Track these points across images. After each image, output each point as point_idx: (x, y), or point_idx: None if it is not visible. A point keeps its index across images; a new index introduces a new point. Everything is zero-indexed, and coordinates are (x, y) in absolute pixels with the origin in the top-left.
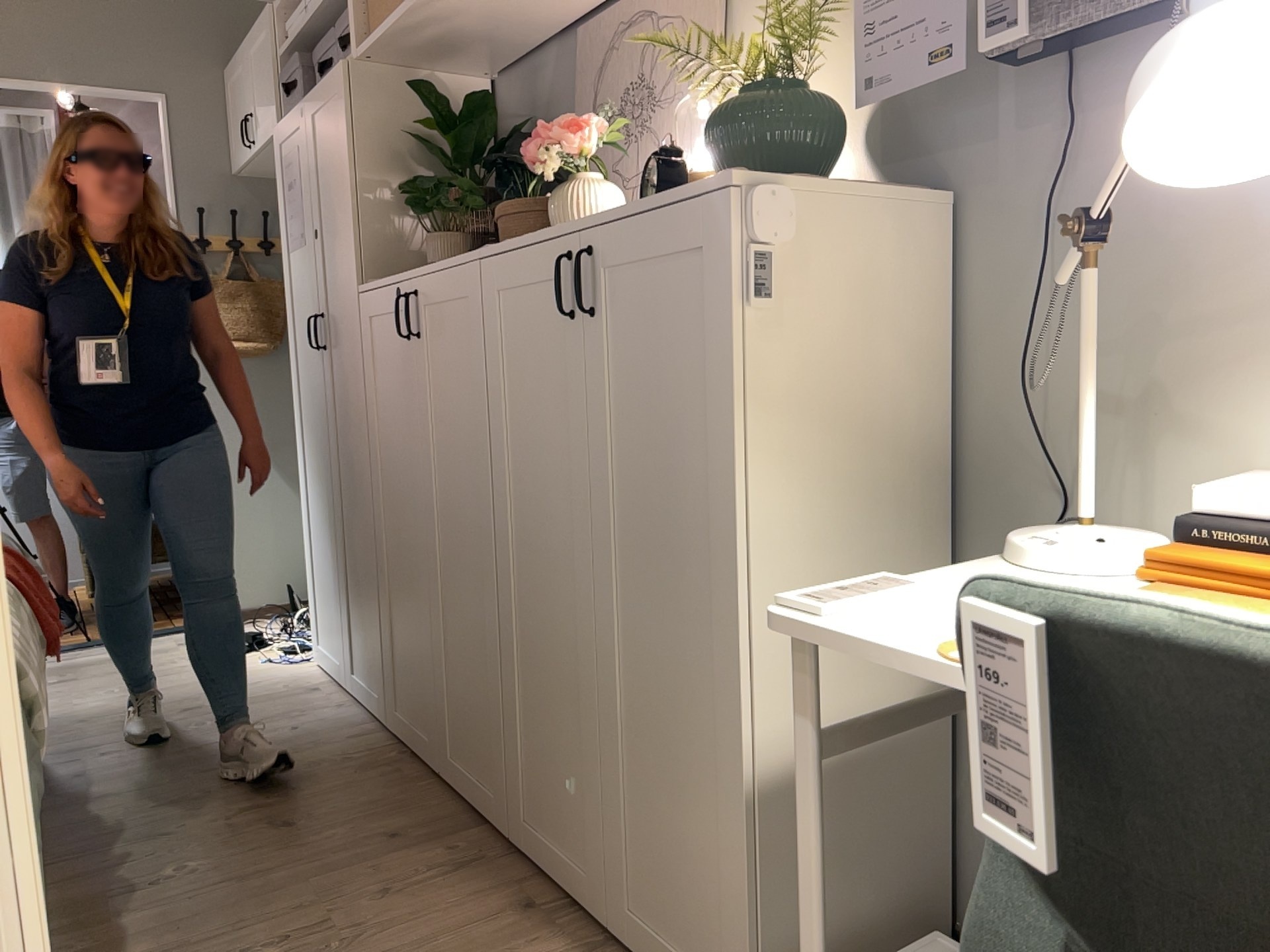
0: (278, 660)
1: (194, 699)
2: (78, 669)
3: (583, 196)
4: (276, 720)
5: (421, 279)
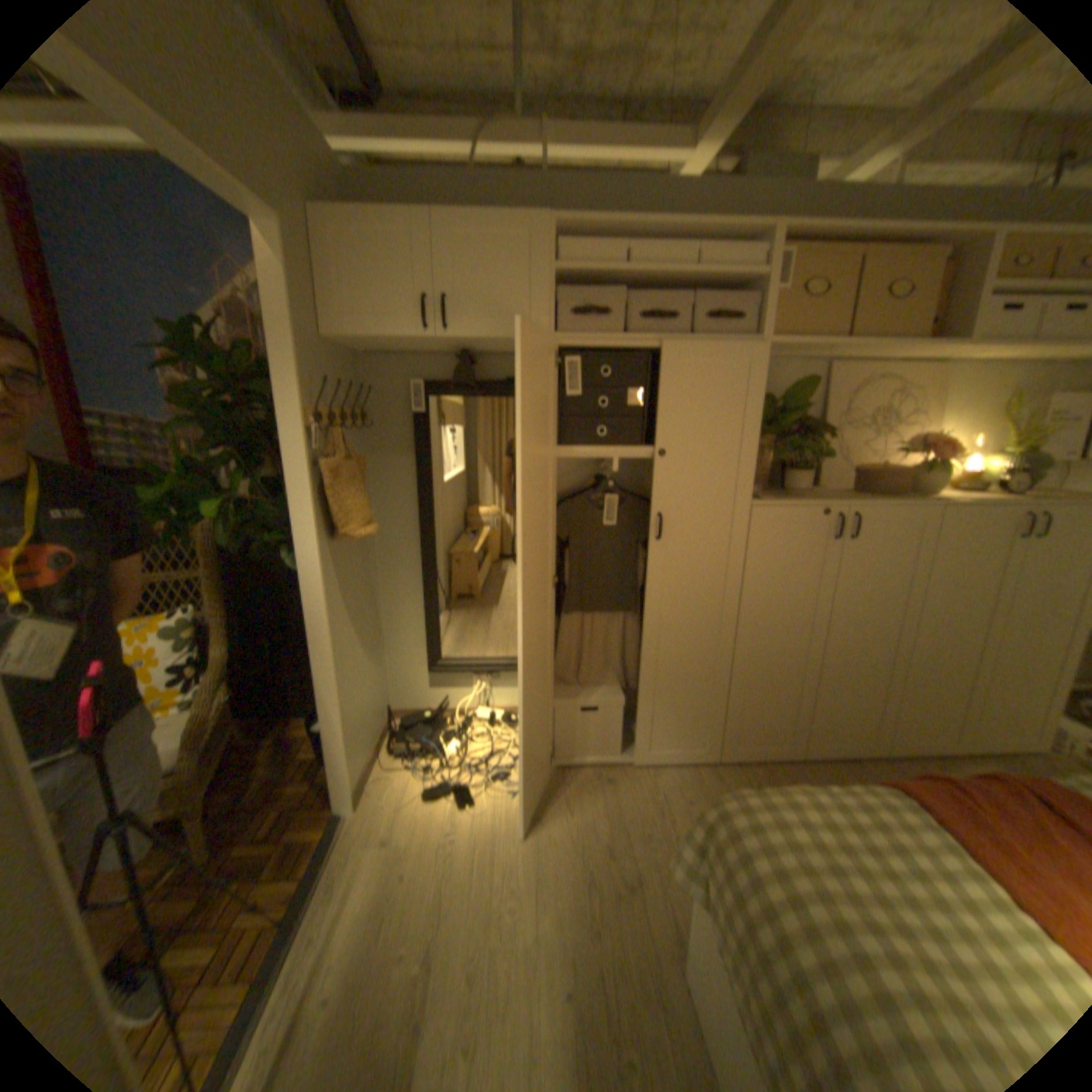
0: (515, 788)
1: (583, 848)
2: (386, 942)
3: (951, 475)
4: (666, 808)
5: (870, 507)
